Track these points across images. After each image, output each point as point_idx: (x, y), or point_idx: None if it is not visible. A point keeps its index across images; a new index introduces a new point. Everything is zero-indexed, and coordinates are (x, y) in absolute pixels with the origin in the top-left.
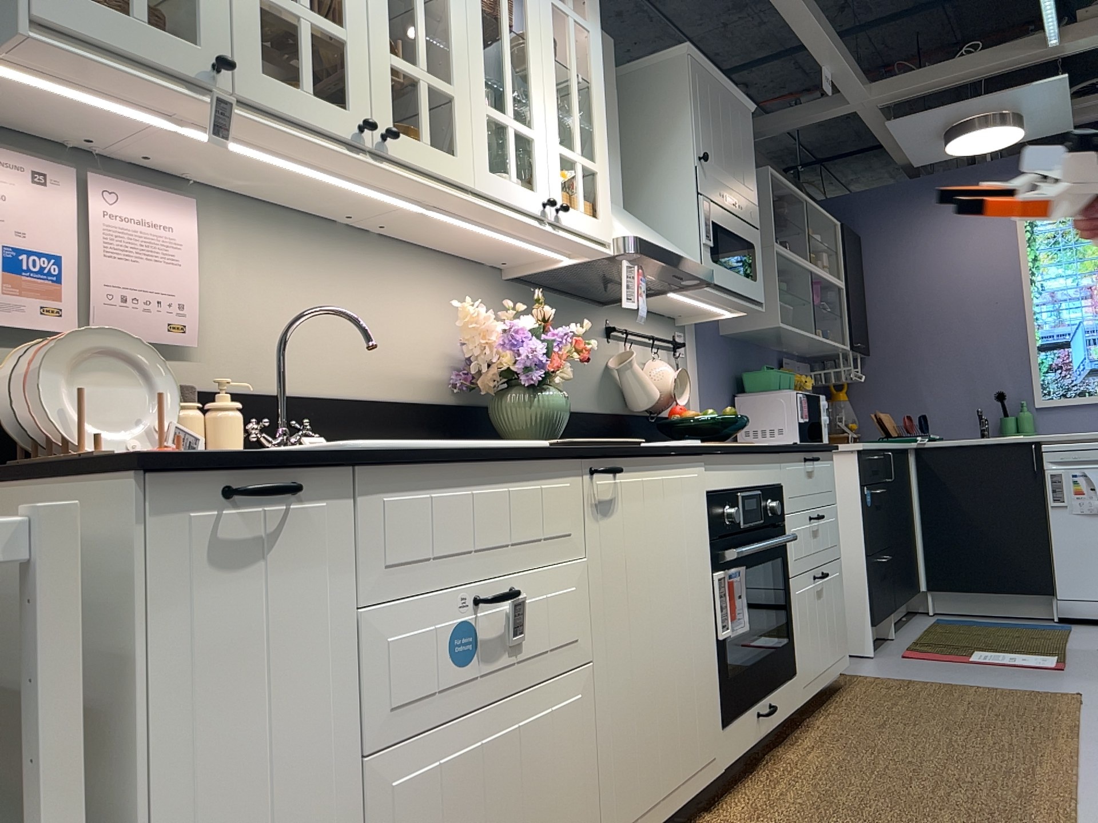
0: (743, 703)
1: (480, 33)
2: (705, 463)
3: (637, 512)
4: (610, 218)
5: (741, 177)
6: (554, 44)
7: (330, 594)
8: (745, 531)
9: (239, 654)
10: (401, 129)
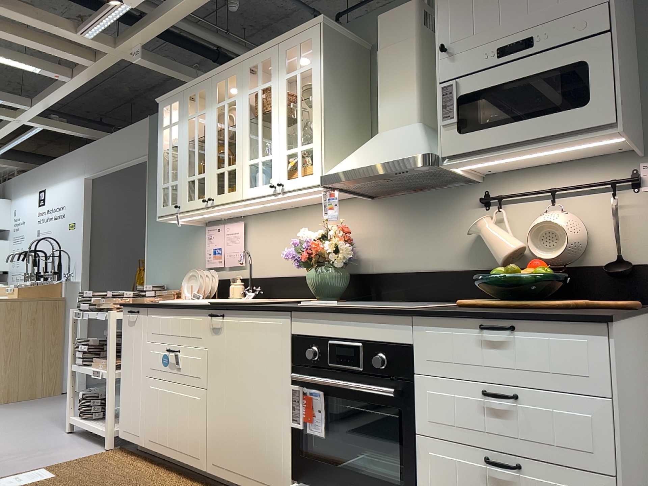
0: (317, 483)
1: (246, 132)
2: (291, 317)
3: (232, 335)
4: (322, 167)
5: (543, 2)
6: (285, 100)
7: (143, 336)
8: (336, 369)
9: (131, 343)
10: (233, 186)
